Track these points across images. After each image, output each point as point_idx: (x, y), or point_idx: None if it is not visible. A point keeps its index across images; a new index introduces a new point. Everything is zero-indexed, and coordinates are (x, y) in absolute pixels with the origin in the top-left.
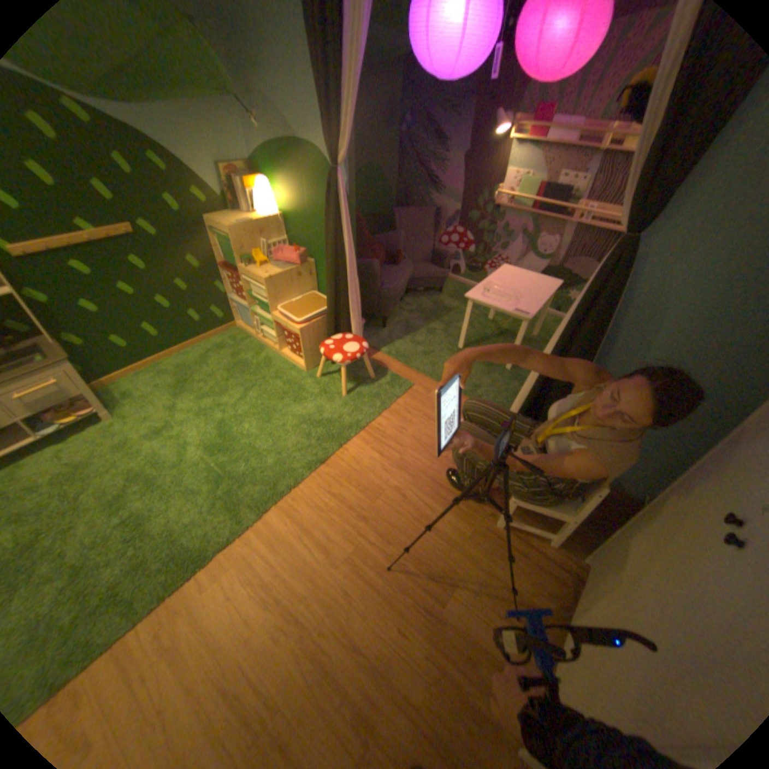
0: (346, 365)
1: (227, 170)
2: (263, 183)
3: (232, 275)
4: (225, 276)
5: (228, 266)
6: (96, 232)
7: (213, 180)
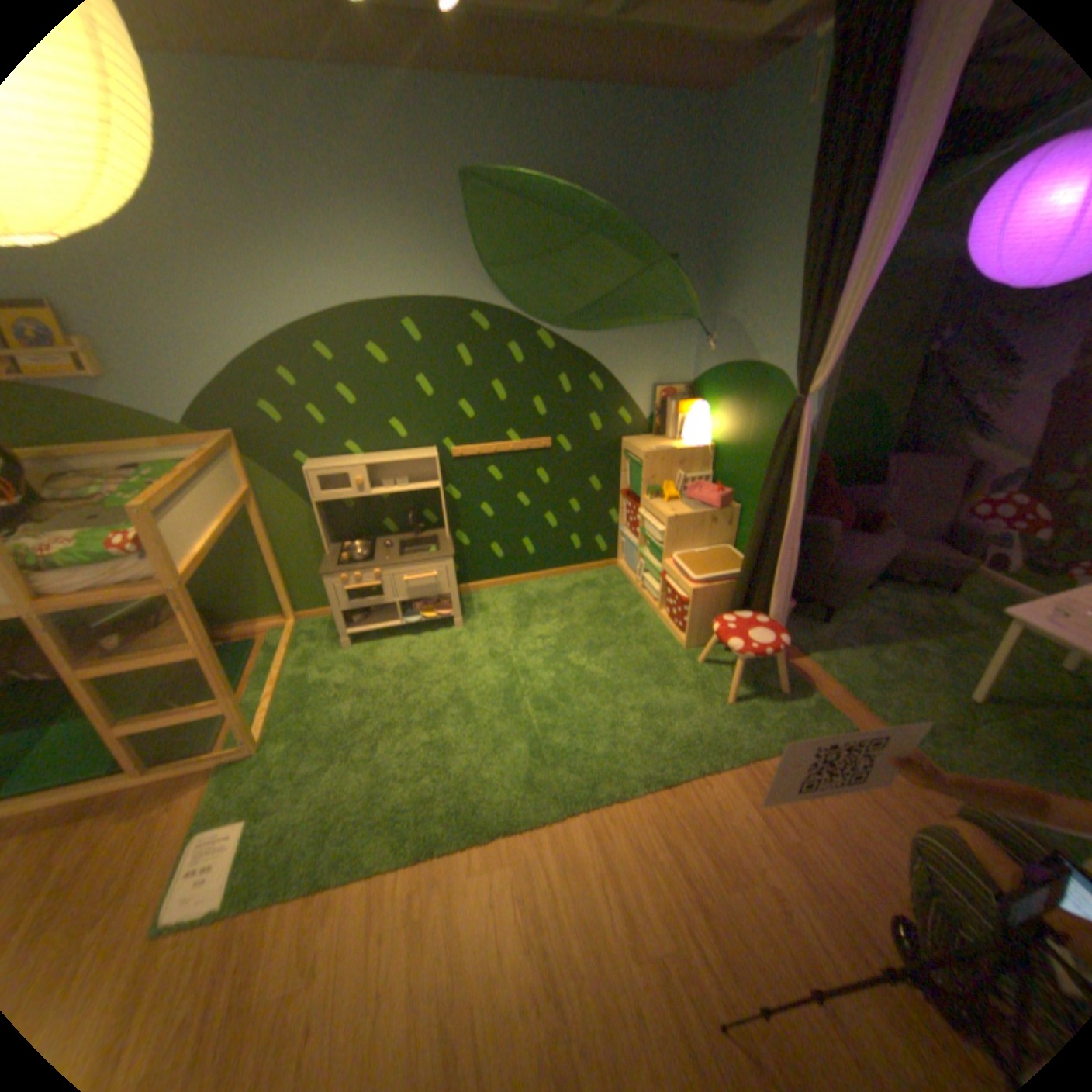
0: (746, 658)
1: (663, 393)
2: (701, 409)
3: (631, 506)
4: (622, 506)
5: (630, 495)
6: (519, 444)
7: (645, 402)
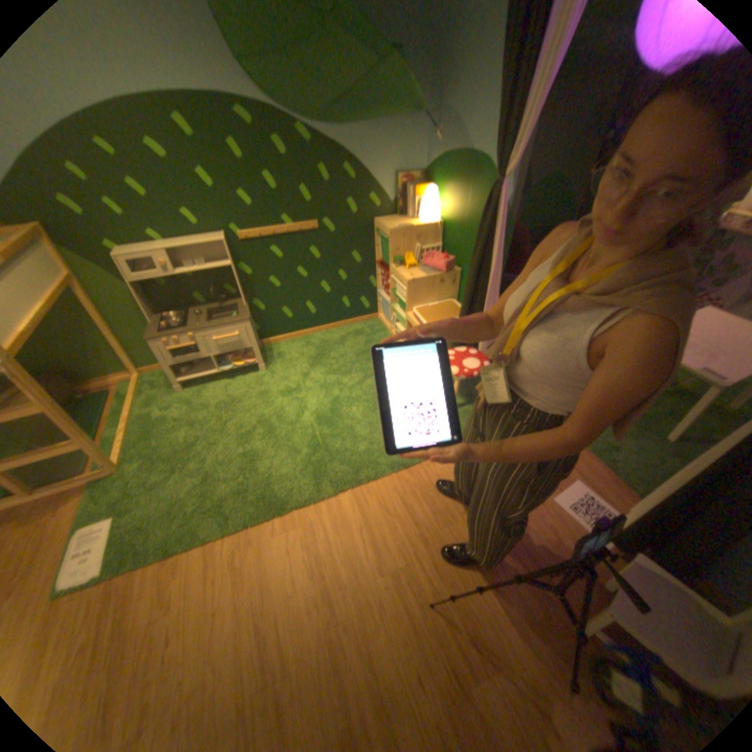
0: (460, 380)
1: (404, 180)
2: (432, 193)
3: (384, 274)
4: (378, 274)
5: (383, 265)
6: (293, 227)
7: (390, 188)
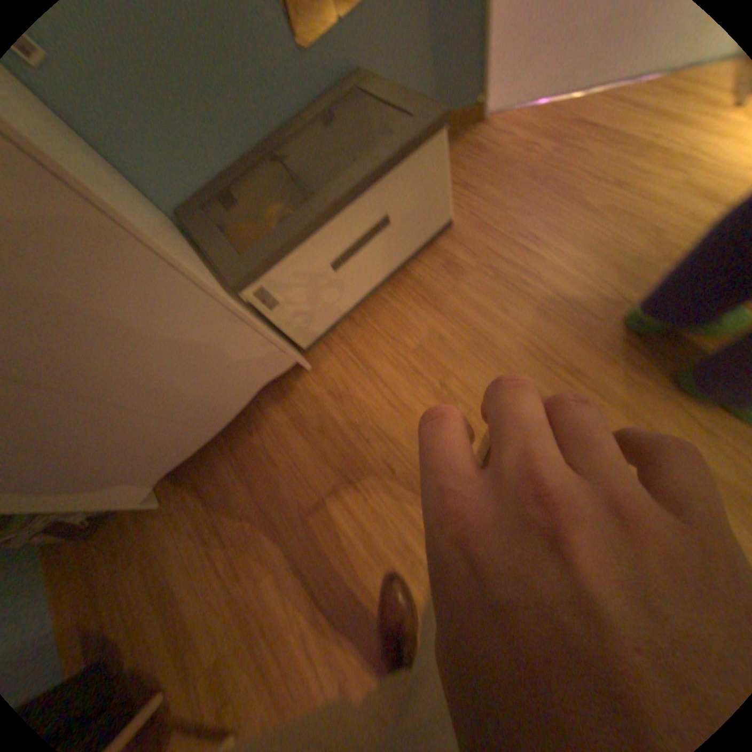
0: None
1: None
2: None
3: None
4: None
5: None
6: None
7: None
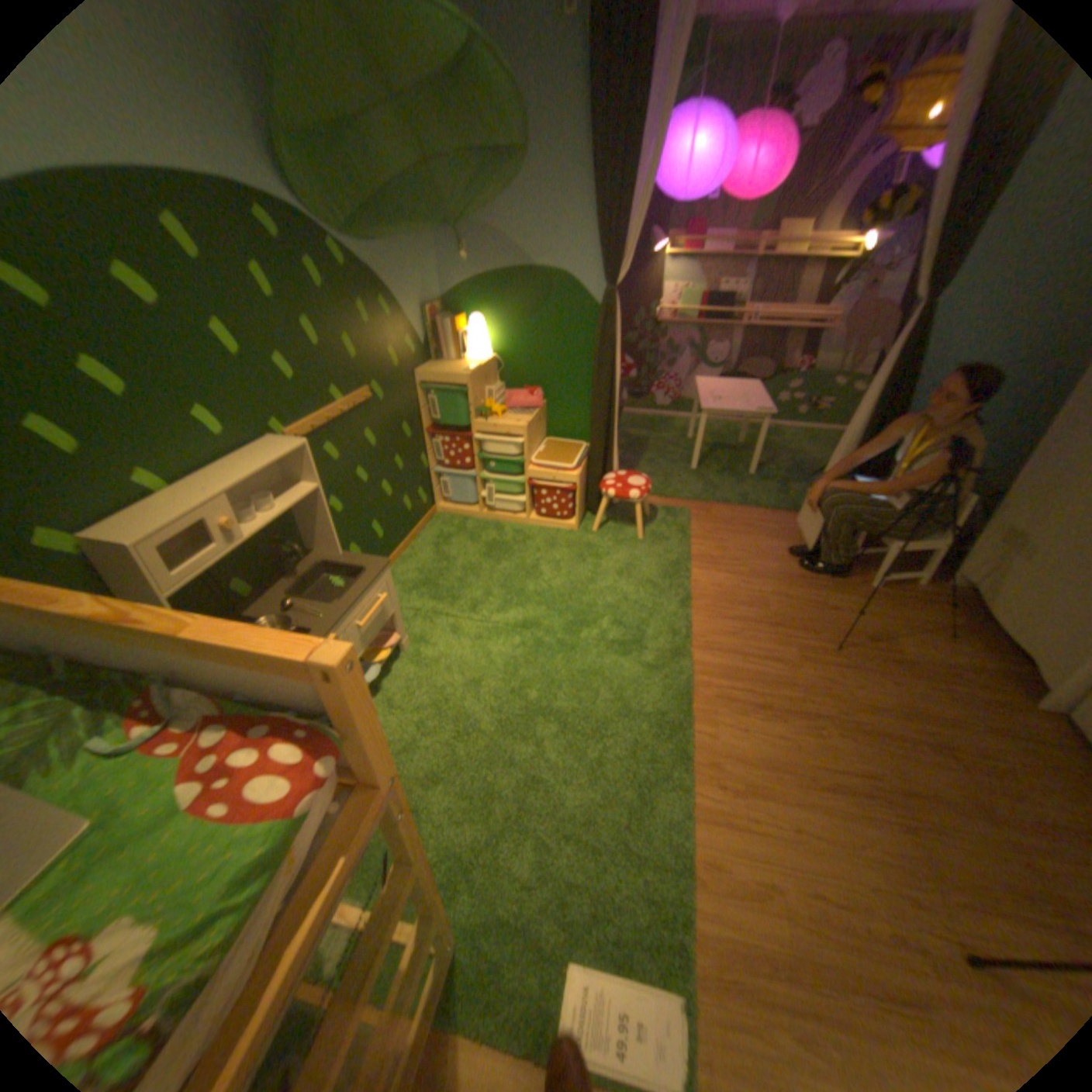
0: (642, 499)
1: (430, 314)
2: (480, 323)
3: (458, 438)
4: (437, 444)
5: (452, 427)
6: (346, 402)
7: (418, 326)
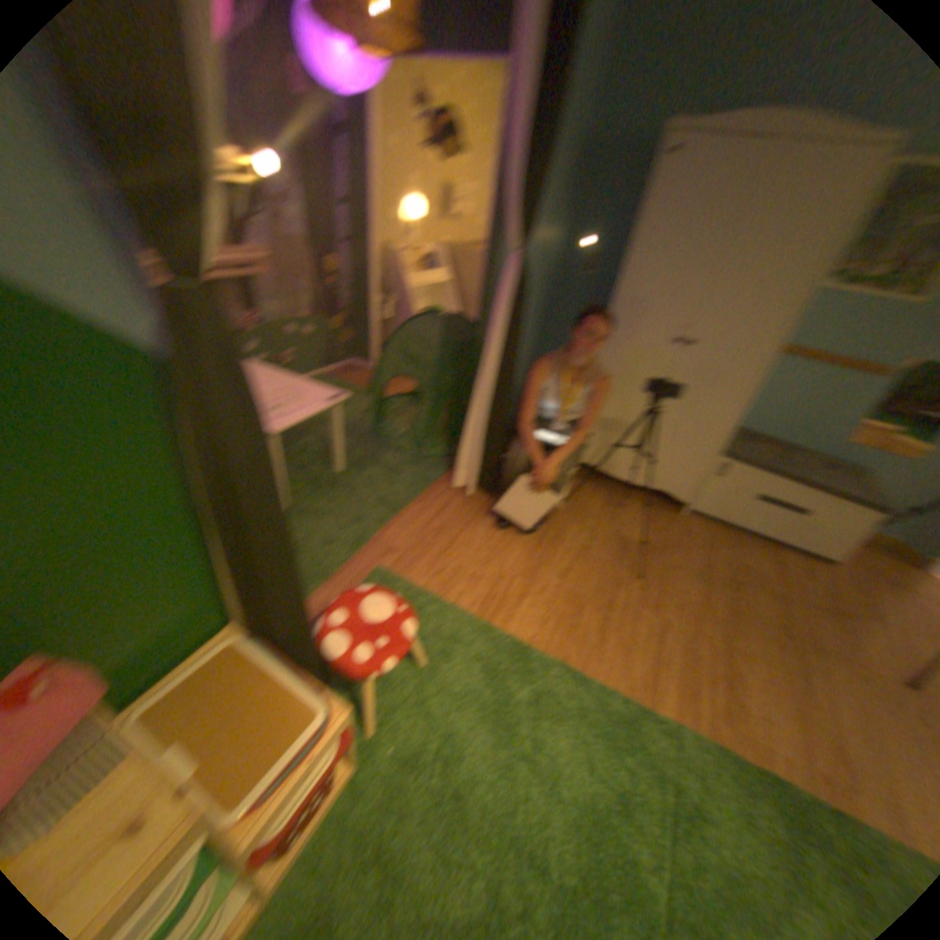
0: (414, 617)
1: None
2: None
3: None
4: None
5: None
6: None
7: None
